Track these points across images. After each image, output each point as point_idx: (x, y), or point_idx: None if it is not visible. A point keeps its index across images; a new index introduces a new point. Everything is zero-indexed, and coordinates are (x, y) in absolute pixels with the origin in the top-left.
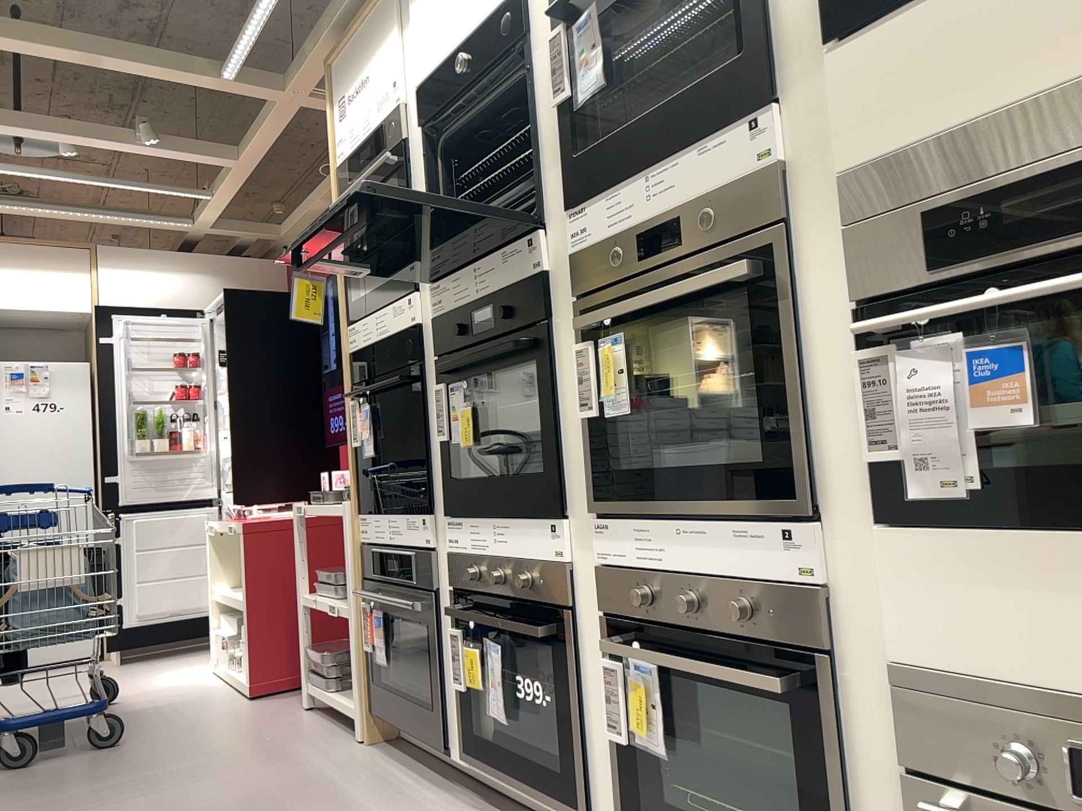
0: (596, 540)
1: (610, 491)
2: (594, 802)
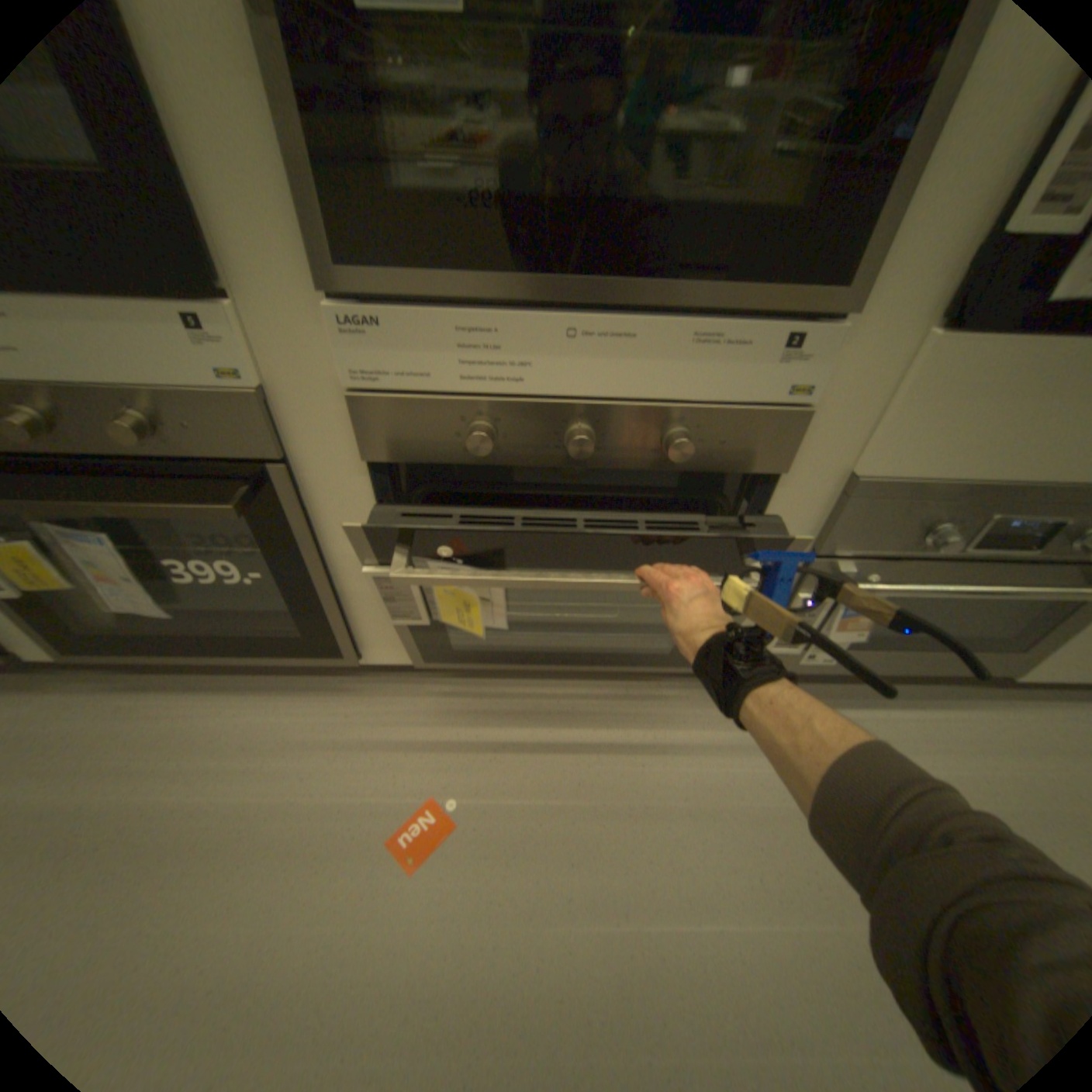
0: (336, 341)
1: (382, 238)
2: (352, 639)
